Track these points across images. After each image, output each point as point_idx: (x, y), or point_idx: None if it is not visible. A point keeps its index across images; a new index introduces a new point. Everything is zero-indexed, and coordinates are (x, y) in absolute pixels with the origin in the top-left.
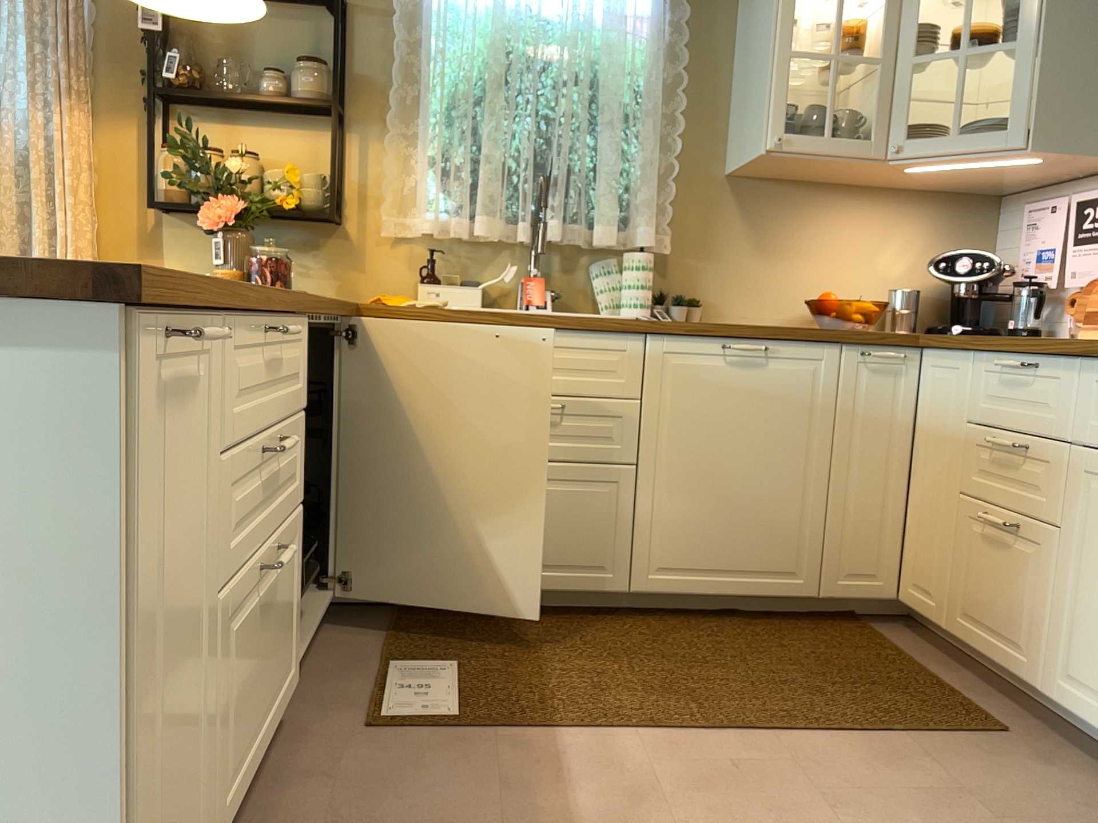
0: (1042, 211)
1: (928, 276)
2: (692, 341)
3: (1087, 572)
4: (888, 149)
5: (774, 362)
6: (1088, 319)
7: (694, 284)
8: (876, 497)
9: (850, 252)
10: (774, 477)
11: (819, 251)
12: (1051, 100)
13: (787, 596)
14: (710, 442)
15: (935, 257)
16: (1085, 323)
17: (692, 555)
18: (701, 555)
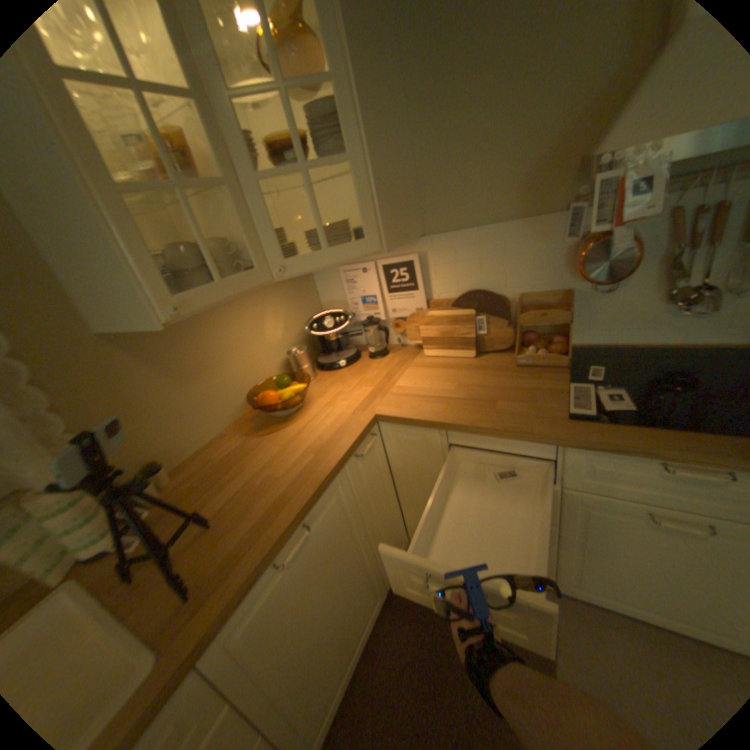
0: (353, 271)
1: (296, 328)
2: (243, 603)
3: (588, 548)
4: (269, 270)
5: (313, 526)
6: (423, 341)
7: (137, 452)
8: (388, 517)
9: (247, 341)
10: (347, 583)
11: (225, 353)
12: (384, 207)
13: (377, 616)
14: (302, 630)
15: (293, 314)
16: (417, 341)
17: (330, 691)
18: (334, 681)
